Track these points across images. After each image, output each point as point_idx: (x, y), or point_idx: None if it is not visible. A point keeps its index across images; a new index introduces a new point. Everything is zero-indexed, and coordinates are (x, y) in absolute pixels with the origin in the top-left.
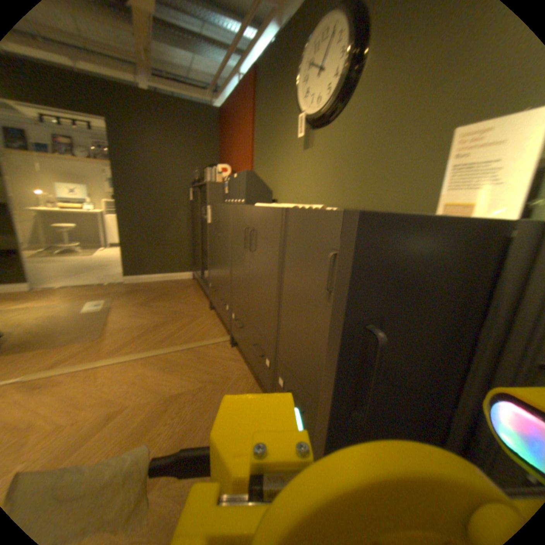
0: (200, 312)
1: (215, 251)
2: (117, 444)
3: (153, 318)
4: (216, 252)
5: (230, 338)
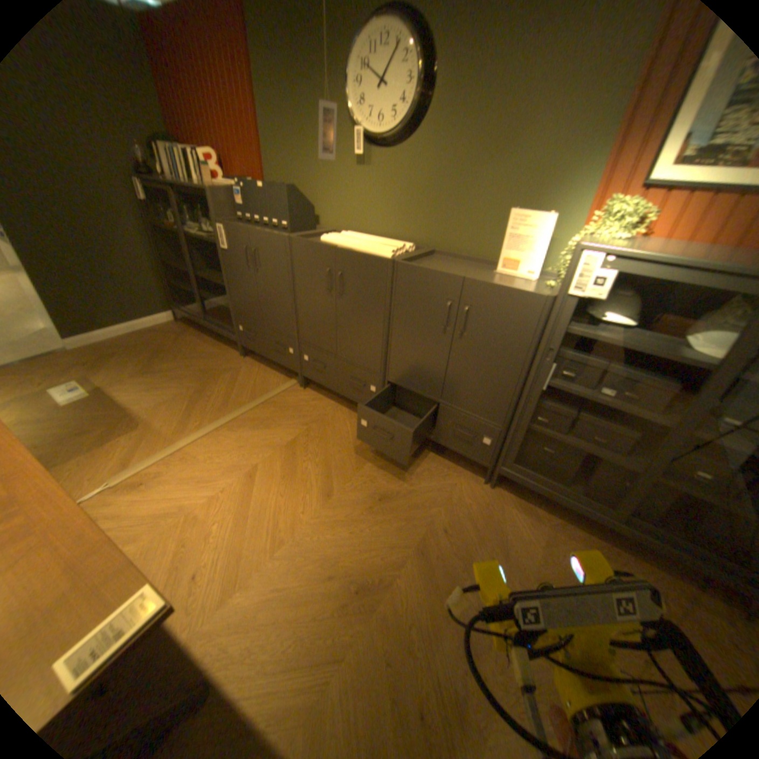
0: (233, 365)
1: (244, 288)
2: (279, 487)
3: (181, 386)
4: (248, 290)
5: (295, 382)
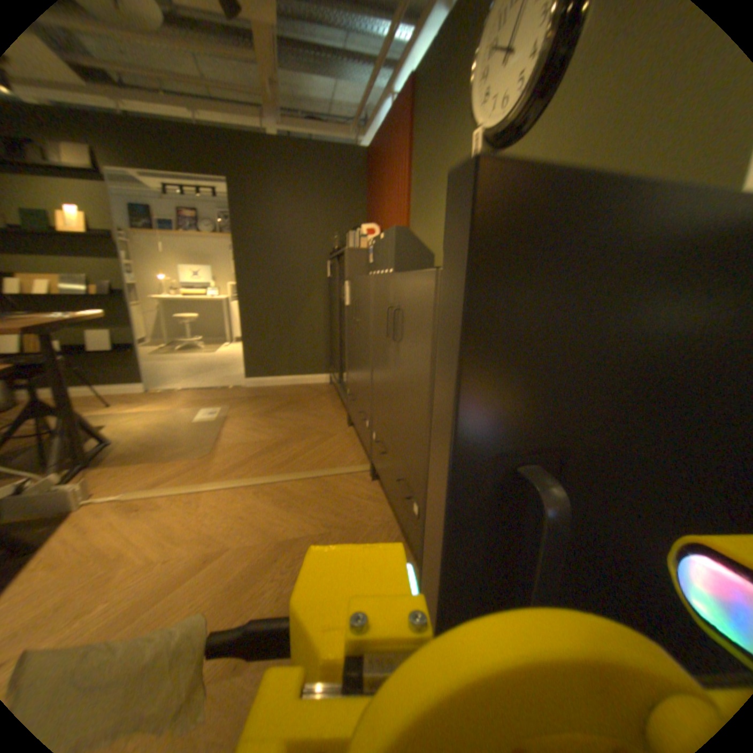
0: (332, 429)
1: (352, 346)
2: (208, 601)
3: (273, 434)
4: (353, 347)
5: (369, 468)
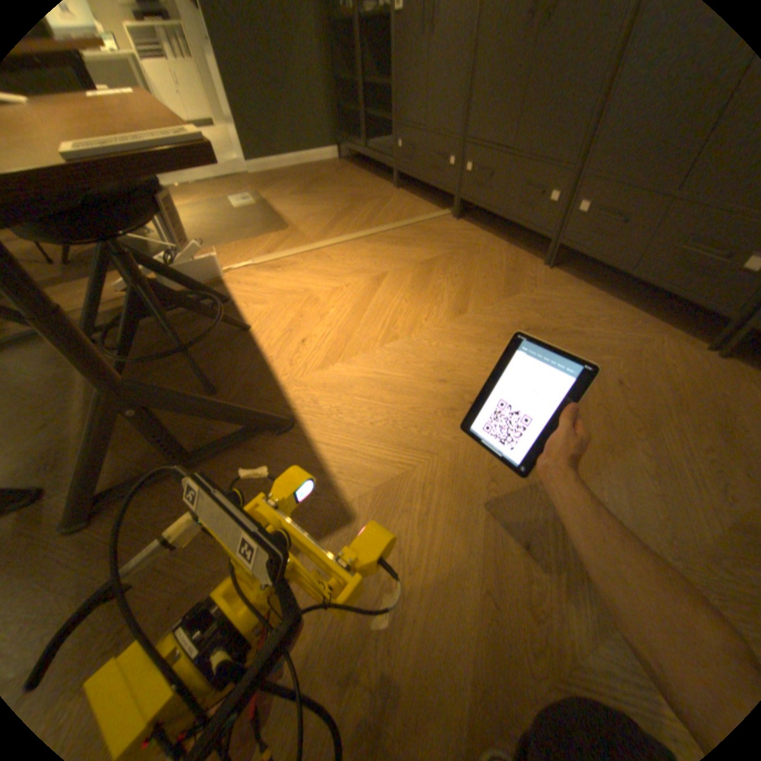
0: (384, 194)
1: (412, 73)
2: (406, 295)
3: (332, 205)
4: (417, 73)
5: (448, 212)
